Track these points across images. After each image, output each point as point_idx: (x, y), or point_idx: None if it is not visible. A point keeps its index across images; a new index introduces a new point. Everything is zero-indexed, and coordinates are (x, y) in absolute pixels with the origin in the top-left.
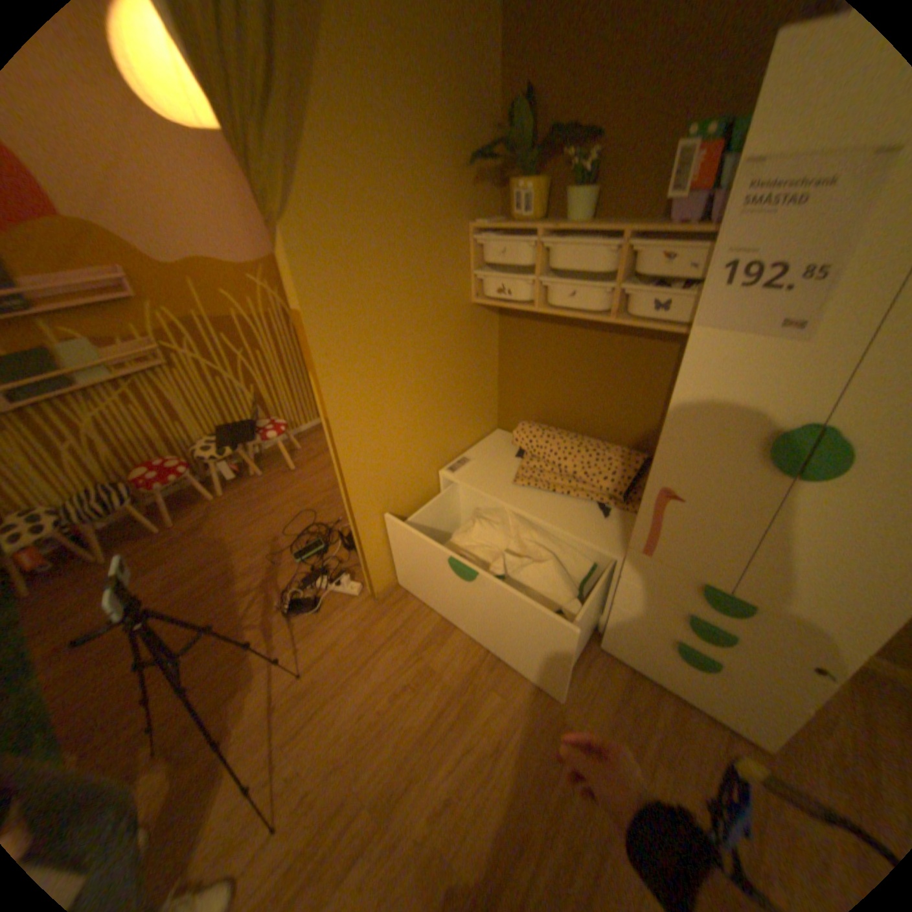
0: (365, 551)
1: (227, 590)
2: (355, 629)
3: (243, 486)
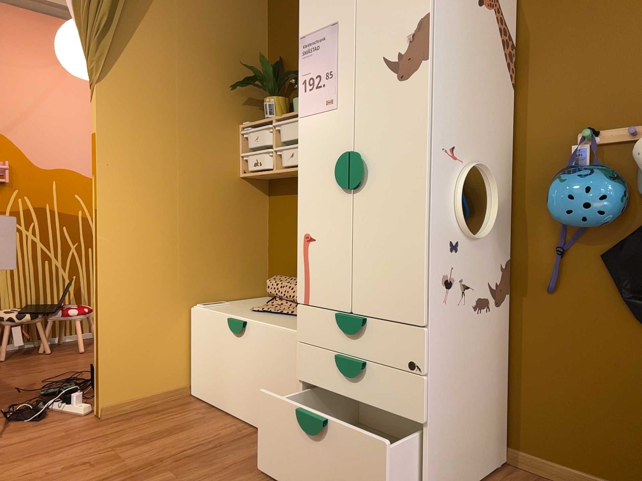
0: (99, 349)
1: None
2: (64, 431)
3: (26, 357)
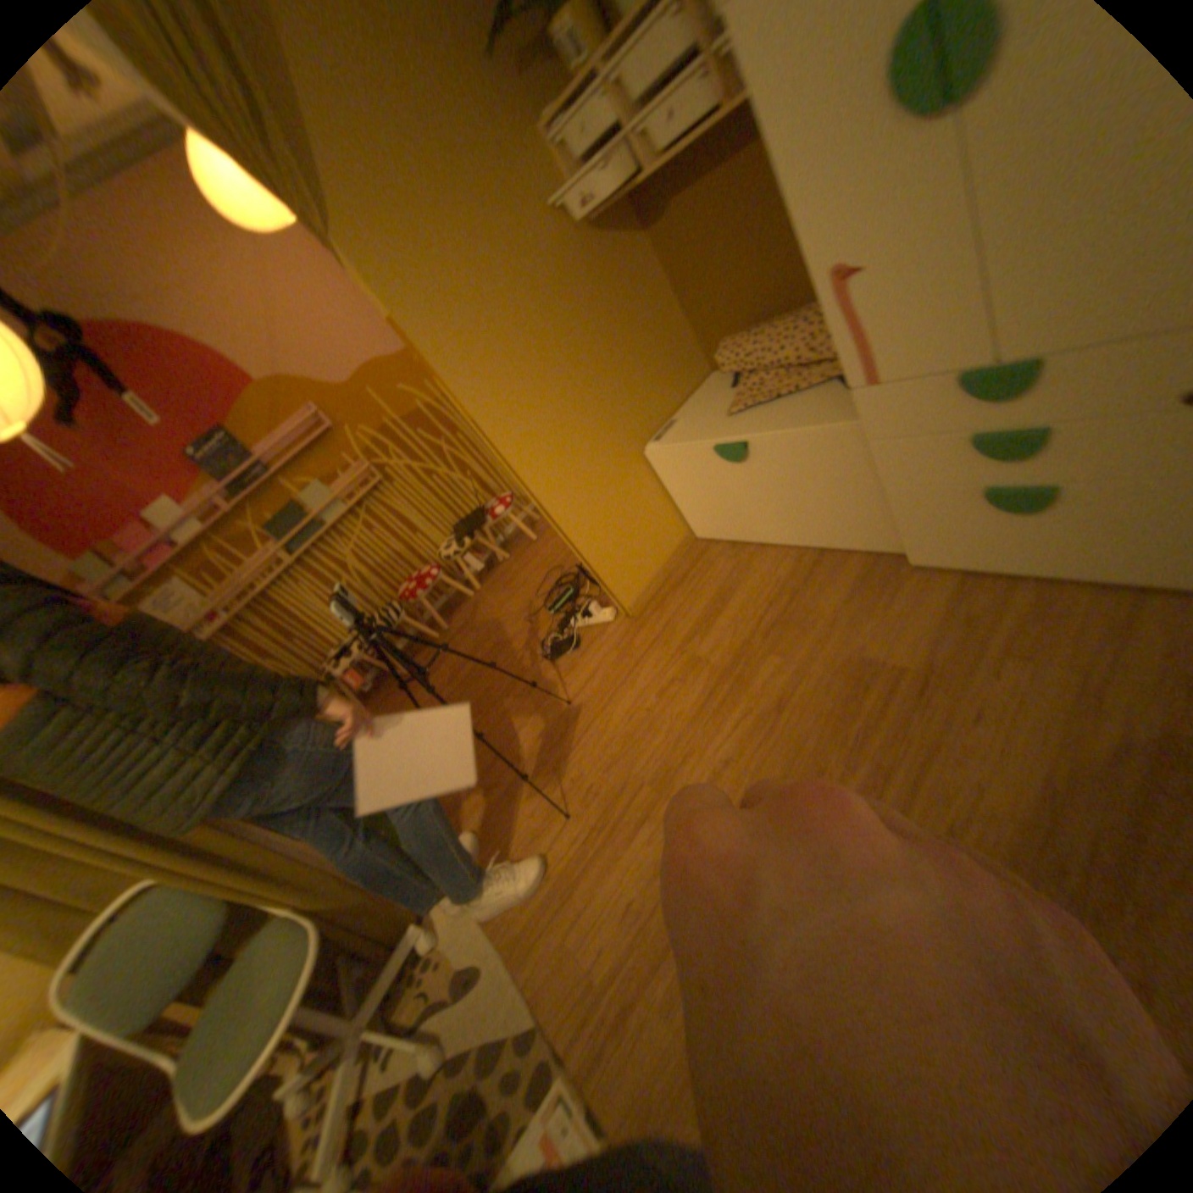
0: (588, 560)
1: (498, 658)
2: (614, 647)
3: (495, 573)
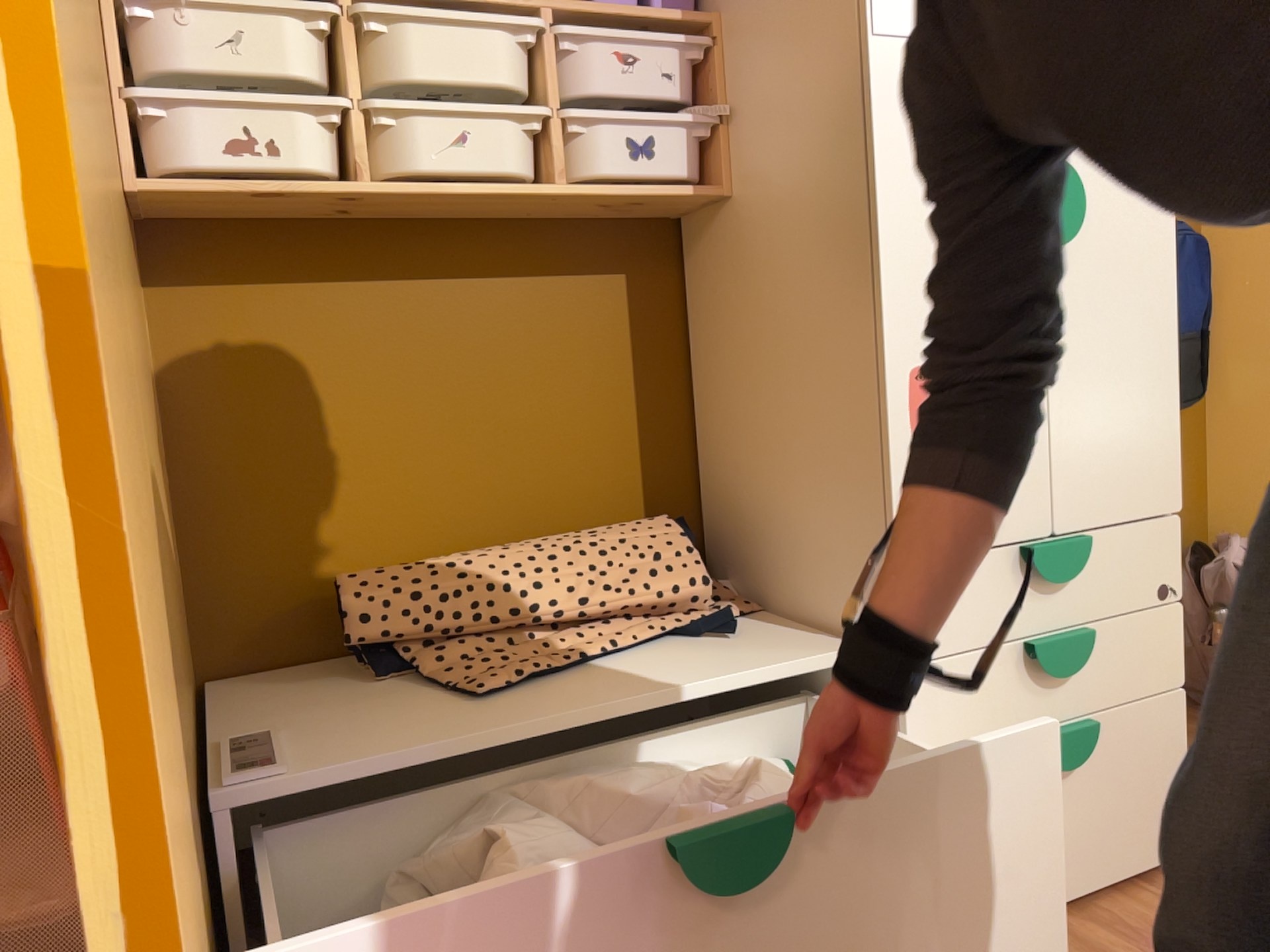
0: None
1: None
2: None
3: None
